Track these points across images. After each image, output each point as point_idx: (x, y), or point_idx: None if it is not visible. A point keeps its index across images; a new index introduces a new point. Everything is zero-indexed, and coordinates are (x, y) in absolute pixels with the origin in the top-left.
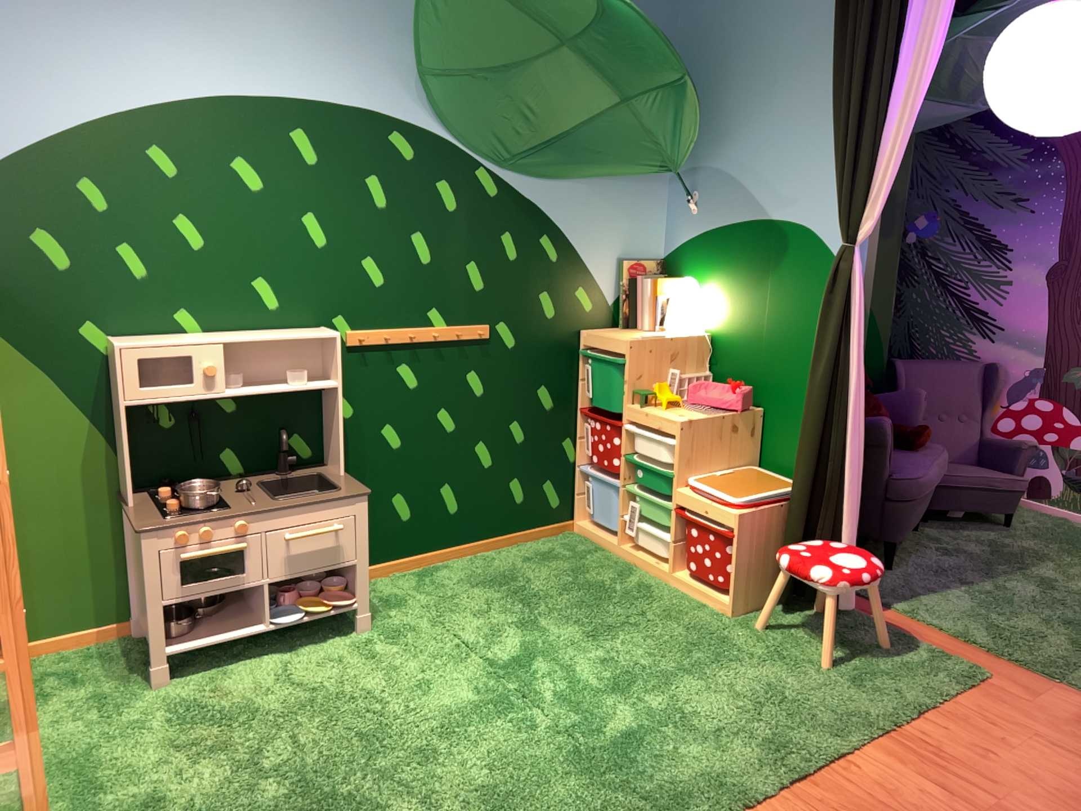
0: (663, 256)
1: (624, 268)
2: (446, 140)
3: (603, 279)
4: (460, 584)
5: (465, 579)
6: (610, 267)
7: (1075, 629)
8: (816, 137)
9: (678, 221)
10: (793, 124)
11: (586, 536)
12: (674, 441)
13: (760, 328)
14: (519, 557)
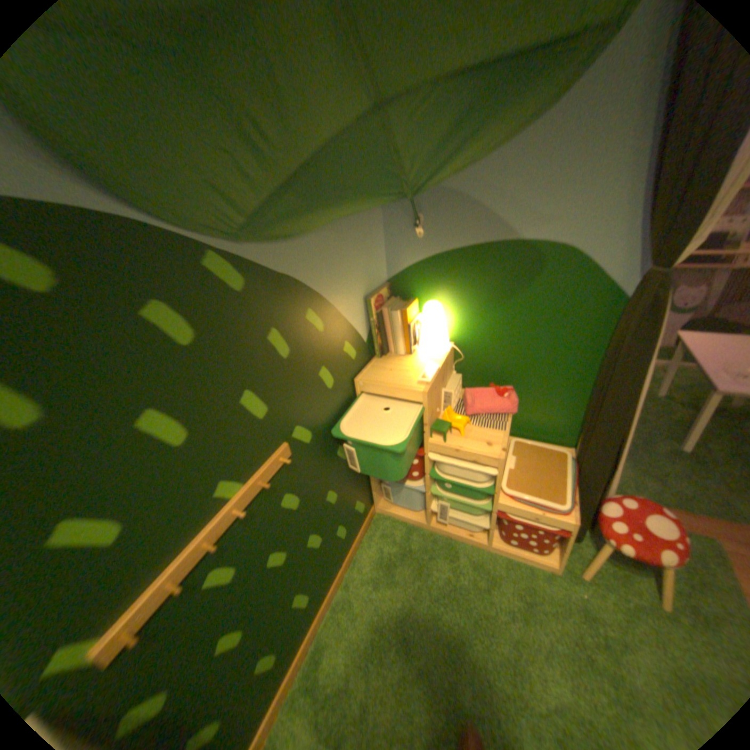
0: (388, 280)
1: (371, 307)
2: (126, 220)
3: (358, 324)
4: (351, 674)
5: (348, 659)
6: (361, 311)
7: (686, 460)
8: (593, 143)
9: (401, 246)
10: (559, 129)
11: (389, 515)
12: (490, 468)
13: (508, 337)
14: (366, 582)
